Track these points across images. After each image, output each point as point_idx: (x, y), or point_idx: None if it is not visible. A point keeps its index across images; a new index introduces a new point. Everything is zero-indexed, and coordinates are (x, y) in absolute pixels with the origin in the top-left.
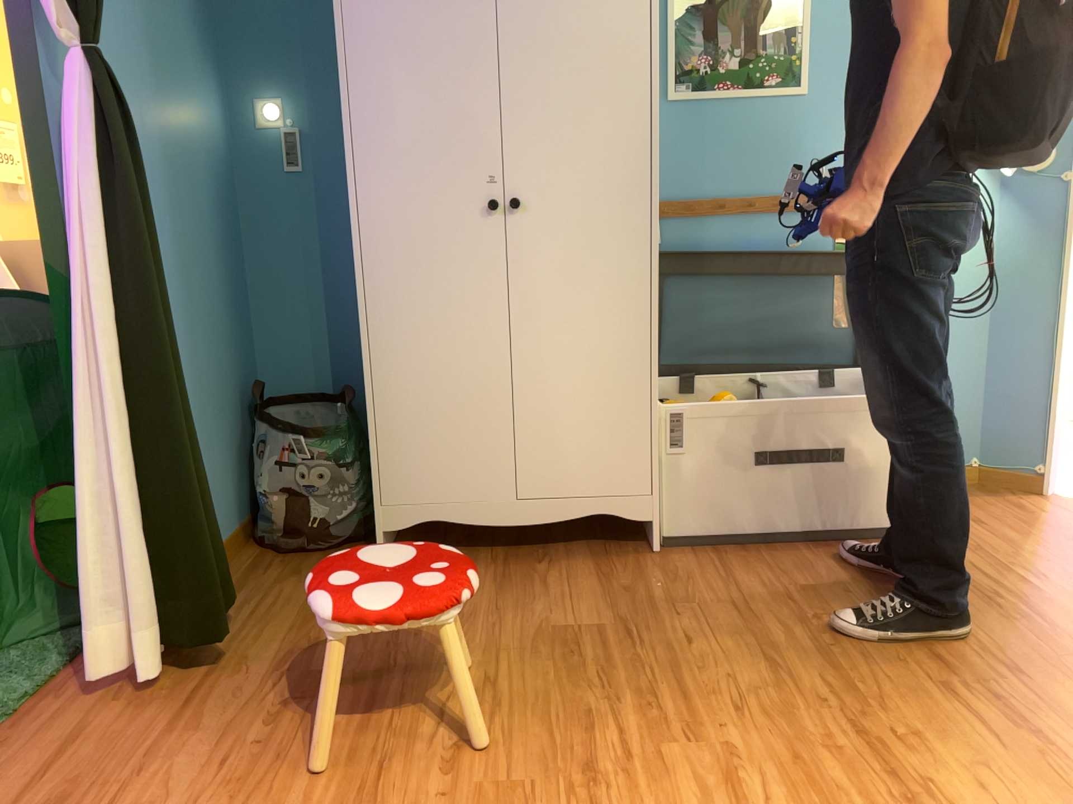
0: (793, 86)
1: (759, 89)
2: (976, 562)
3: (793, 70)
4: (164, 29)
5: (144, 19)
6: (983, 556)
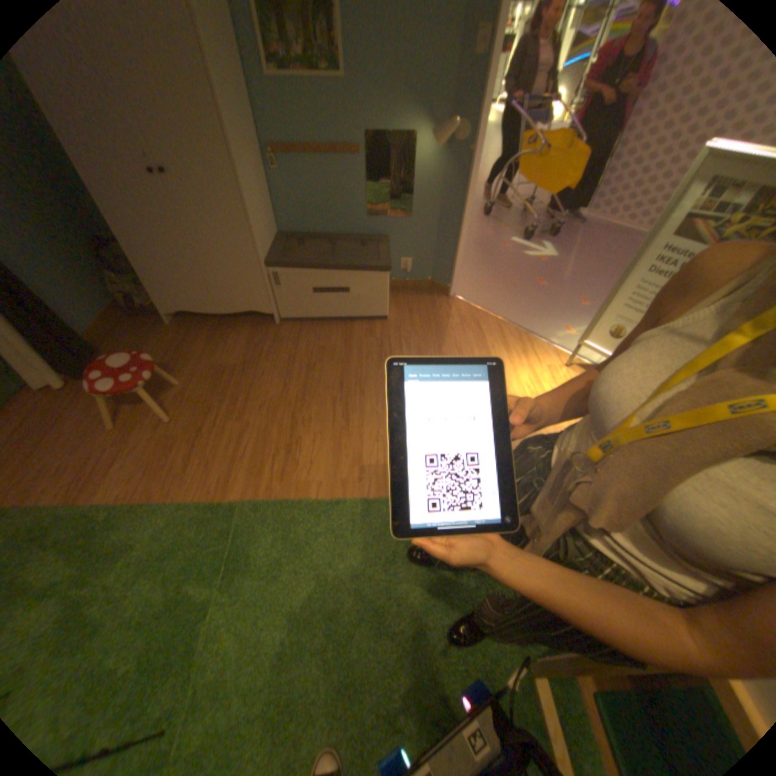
0: (335, 70)
1: (315, 71)
2: (393, 334)
3: (334, 58)
4: None
5: None
6: (398, 331)
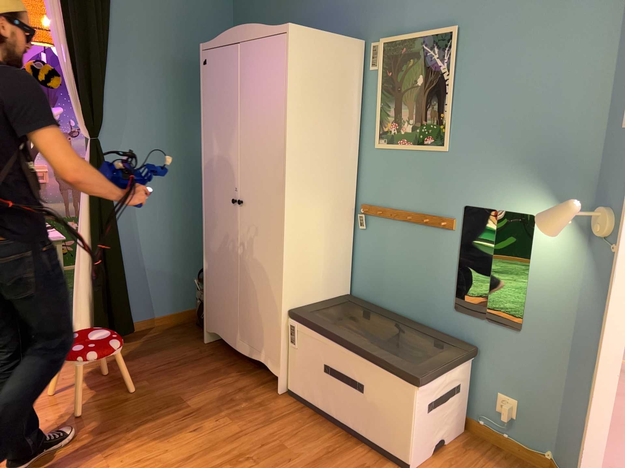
0: (440, 145)
1: (420, 145)
2: None
3: (441, 134)
4: (180, 112)
5: (165, 111)
6: None
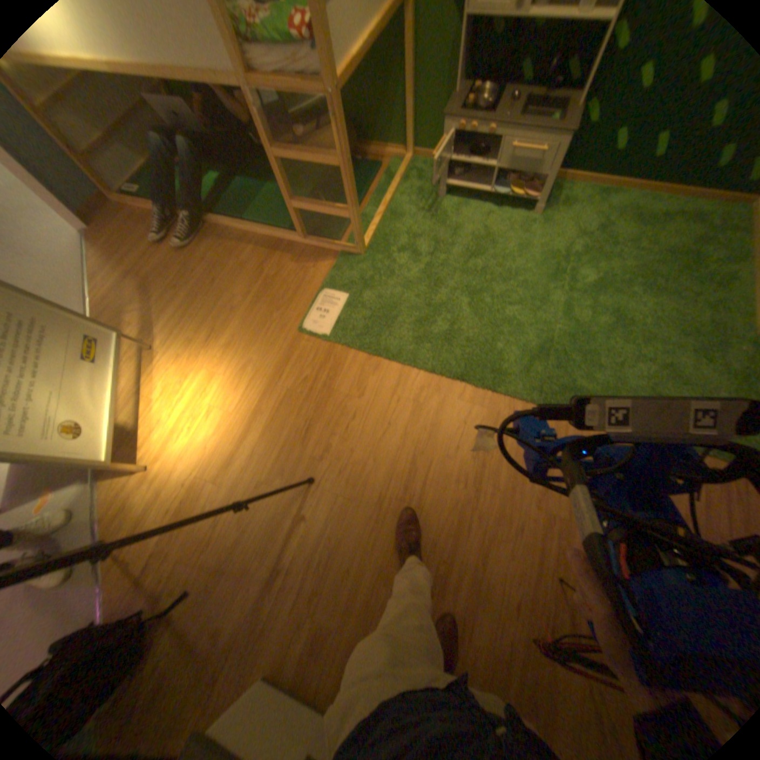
0: None
1: None
2: (276, 618)
3: None
4: None
5: None
6: (263, 623)
